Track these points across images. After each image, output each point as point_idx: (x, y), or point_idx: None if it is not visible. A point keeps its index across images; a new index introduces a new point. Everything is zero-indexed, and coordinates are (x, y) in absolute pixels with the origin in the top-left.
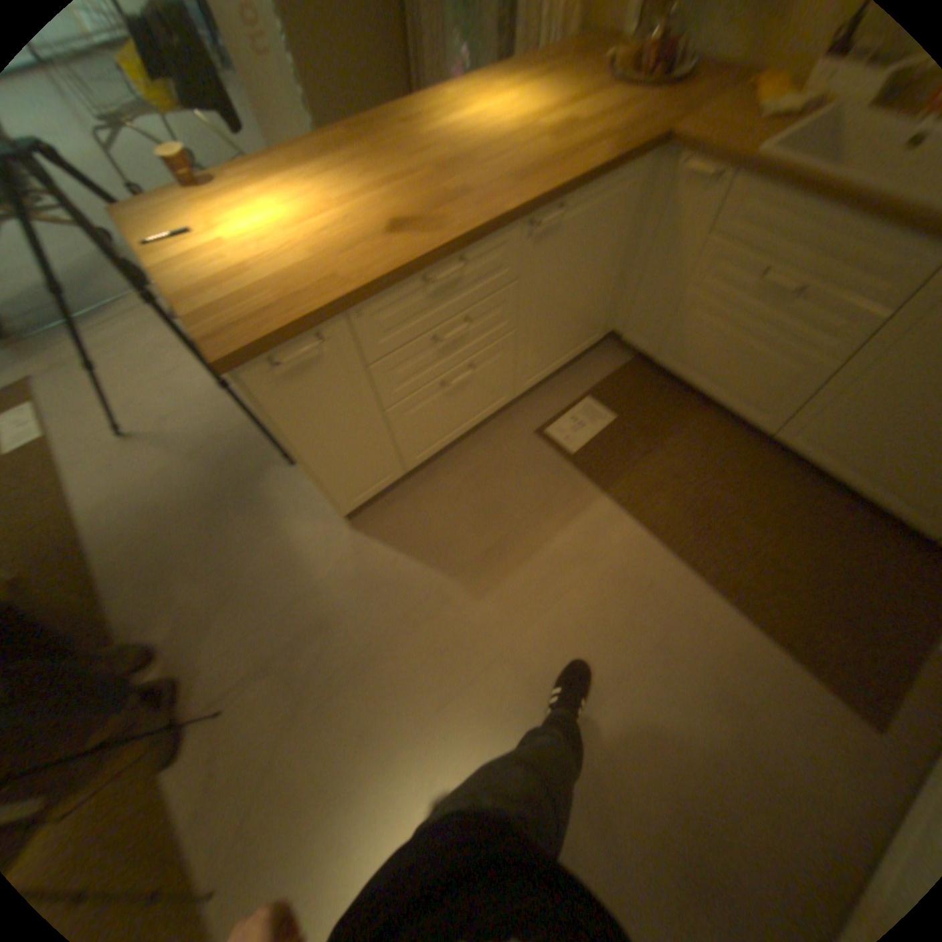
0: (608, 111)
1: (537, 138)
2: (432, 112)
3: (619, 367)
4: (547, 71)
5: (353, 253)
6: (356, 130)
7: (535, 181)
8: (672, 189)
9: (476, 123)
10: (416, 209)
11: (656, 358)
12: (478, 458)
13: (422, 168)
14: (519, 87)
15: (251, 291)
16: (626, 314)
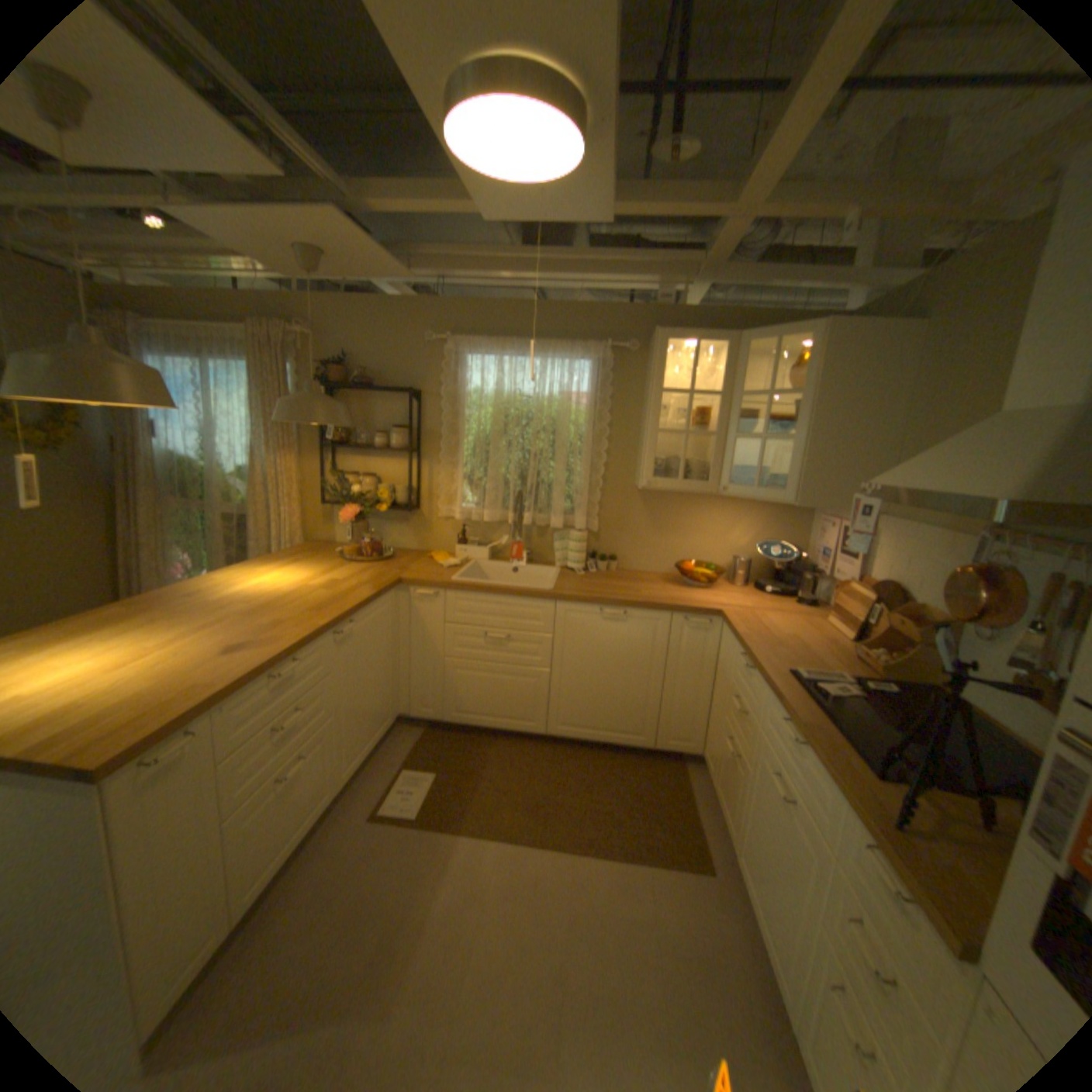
0: (354, 574)
1: (315, 590)
2: (213, 587)
3: (417, 739)
4: (295, 560)
5: (204, 669)
6: (138, 605)
7: (330, 609)
8: (412, 606)
9: (258, 589)
10: (245, 636)
11: (444, 717)
12: (316, 874)
13: (230, 616)
14: (279, 569)
15: (105, 714)
16: (407, 695)
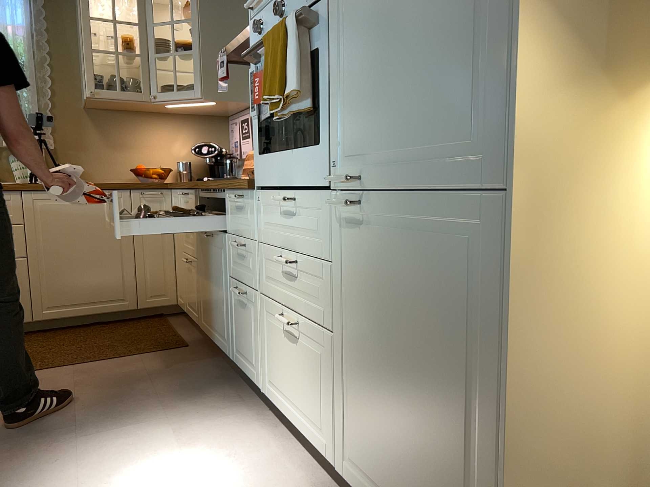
0: None
1: None
2: None
3: None
4: None
5: None
6: None
7: None
8: None
9: None
10: None
11: None
12: None
13: None
14: None
15: None
16: None
